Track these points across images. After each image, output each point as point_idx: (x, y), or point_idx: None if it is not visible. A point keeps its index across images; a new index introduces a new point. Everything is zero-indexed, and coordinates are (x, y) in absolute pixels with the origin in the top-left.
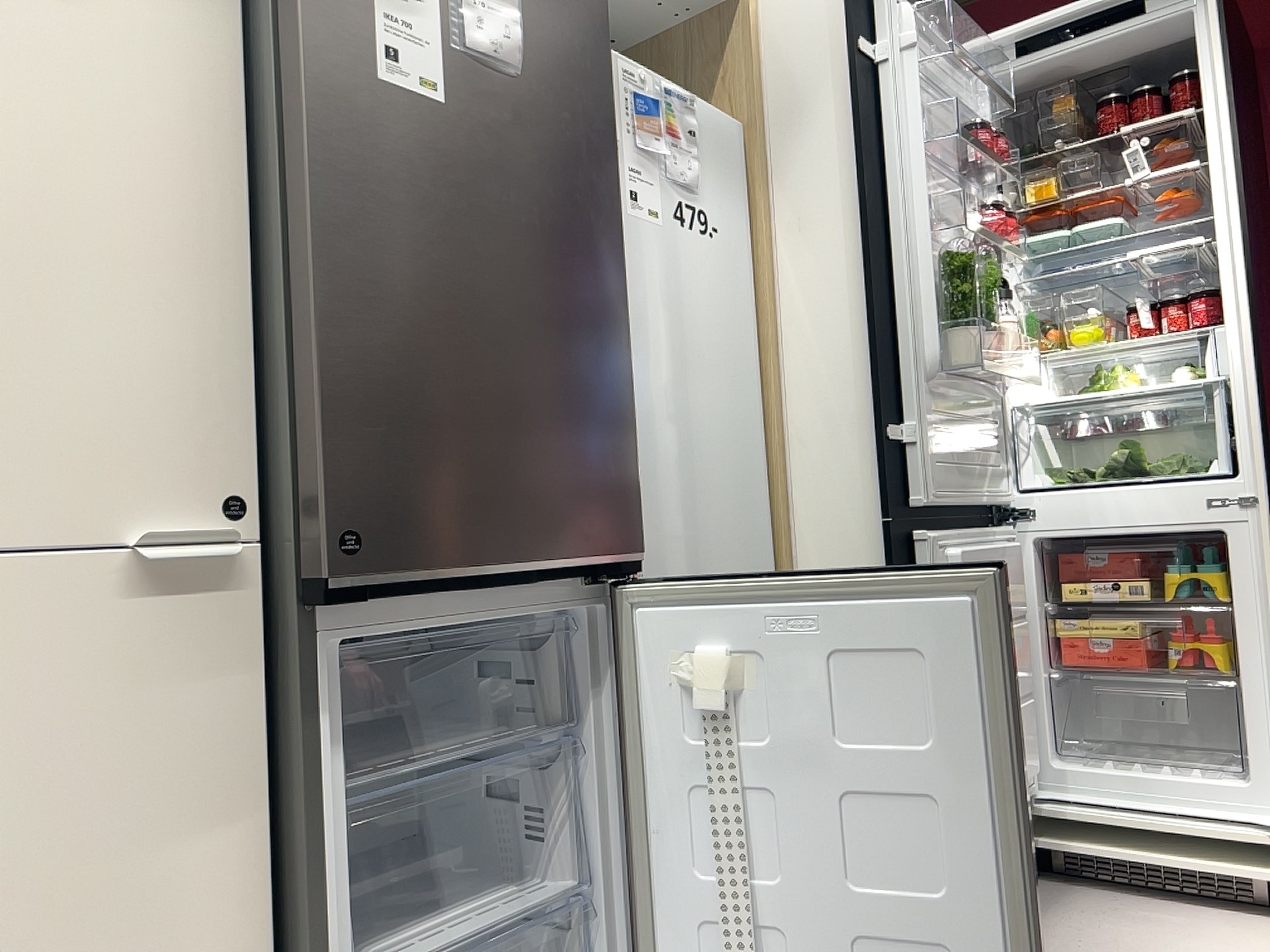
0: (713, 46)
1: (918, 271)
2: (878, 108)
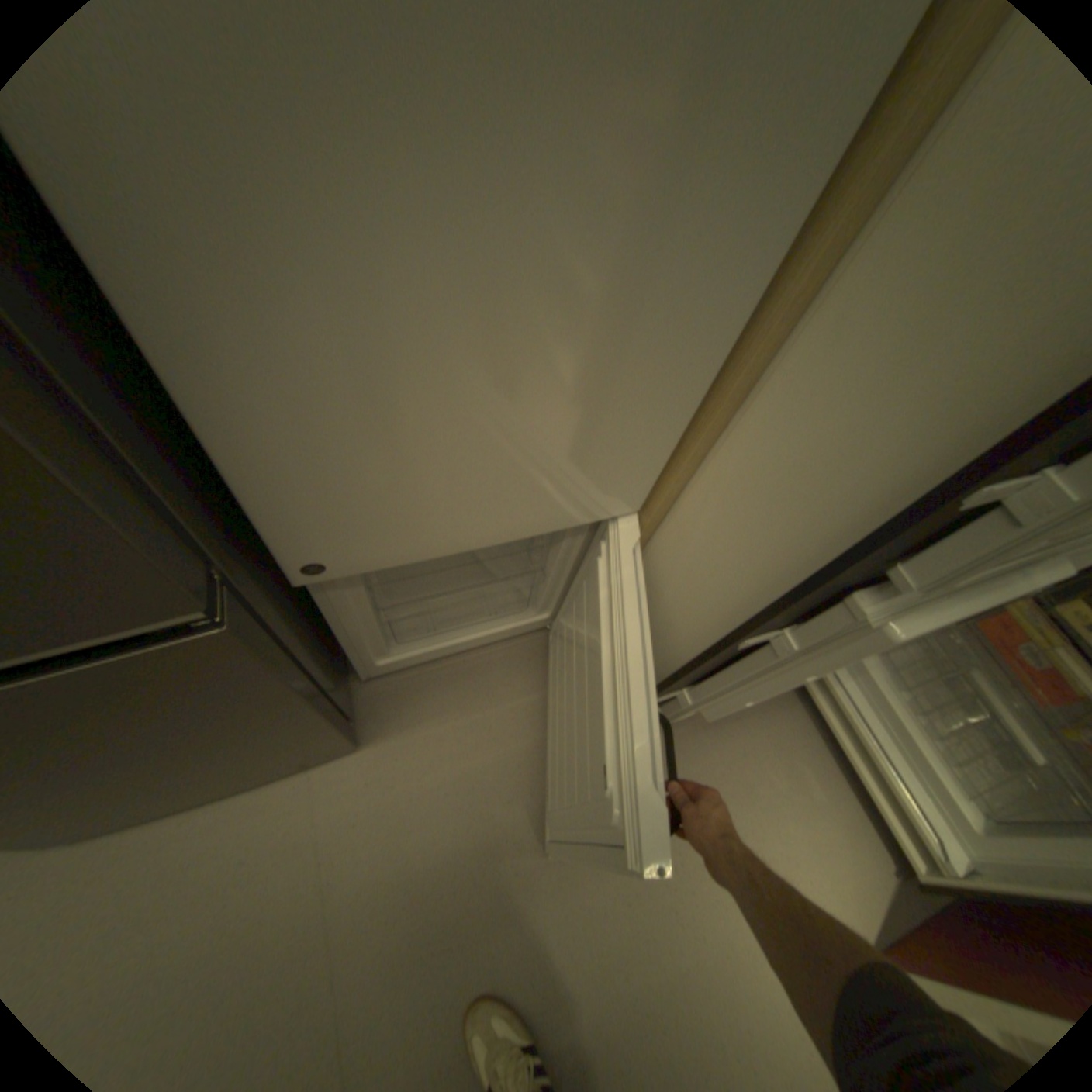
0: None
1: None
2: None
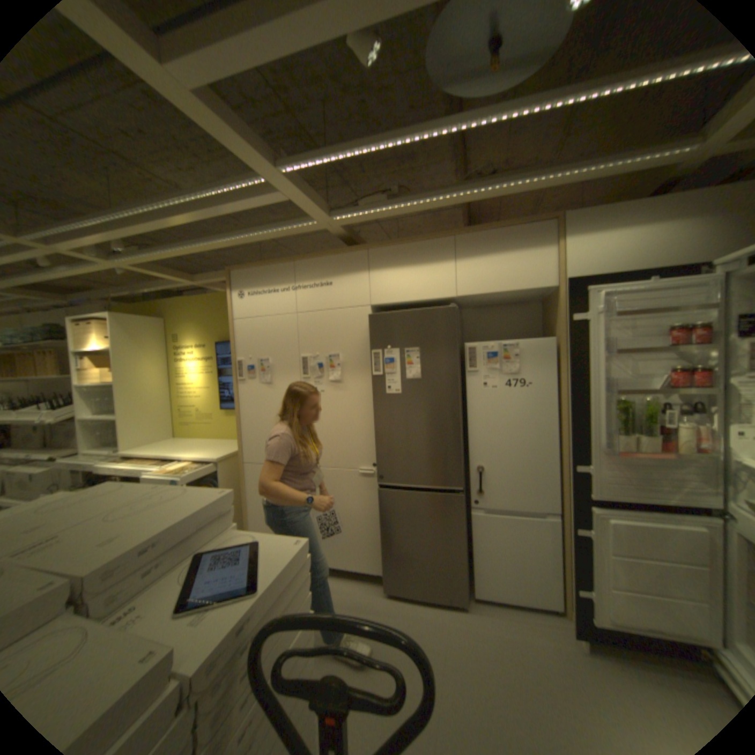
0: (557, 303)
1: (602, 408)
2: (588, 340)
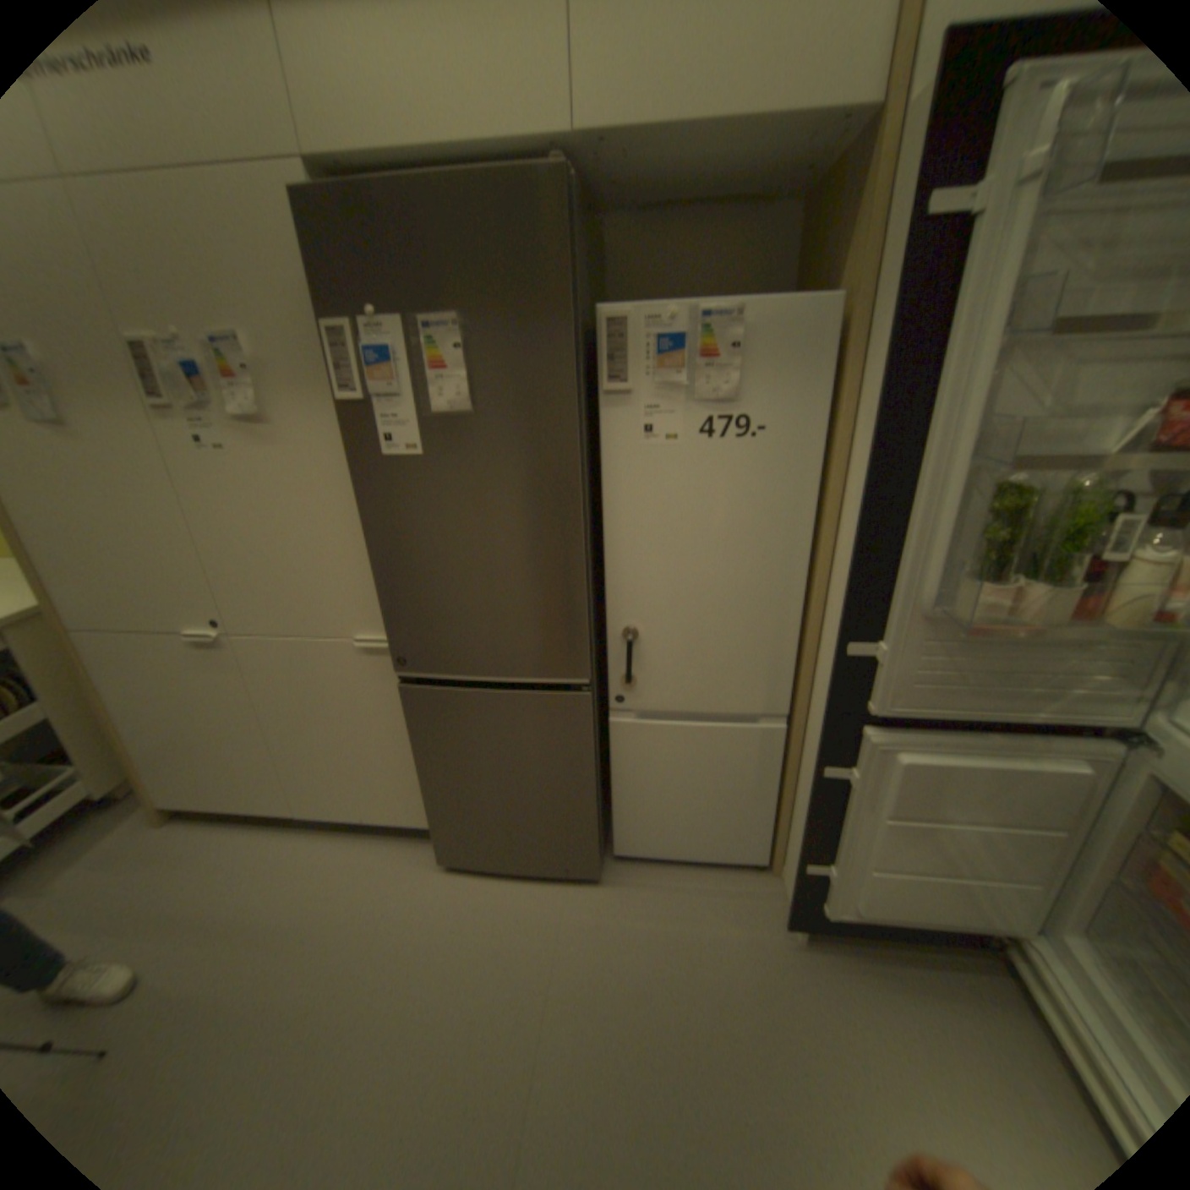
0: (862, 177)
1: (946, 502)
2: (952, 288)
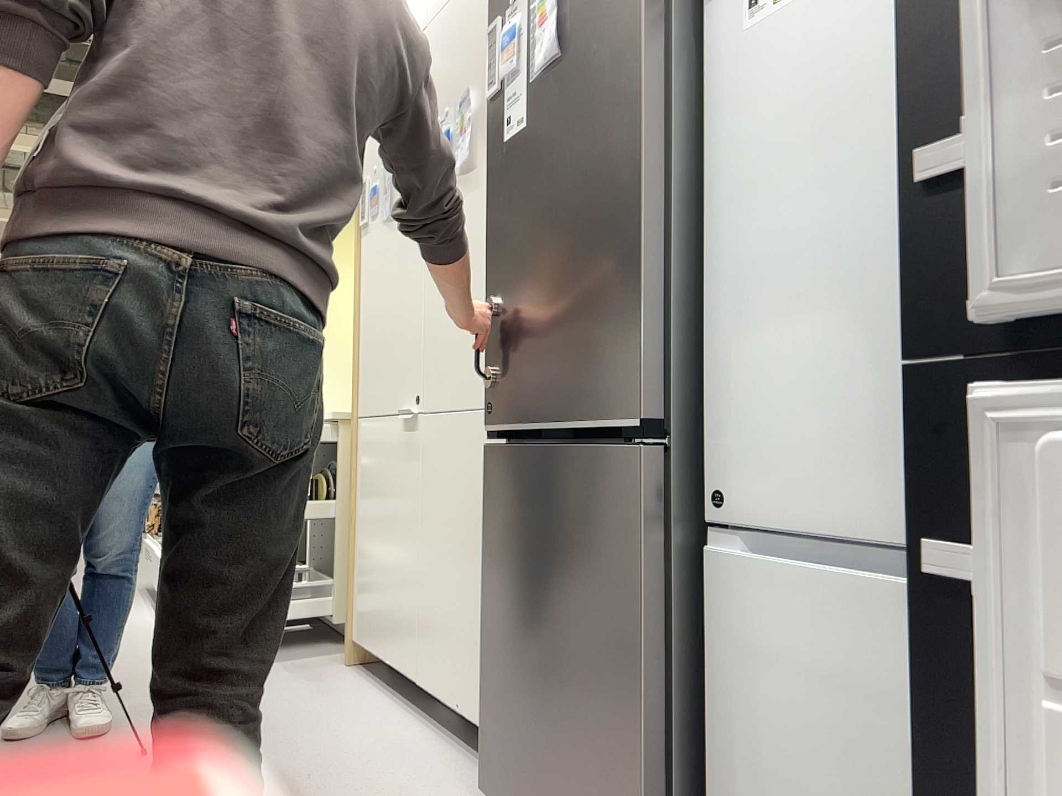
0: None
1: None
2: None
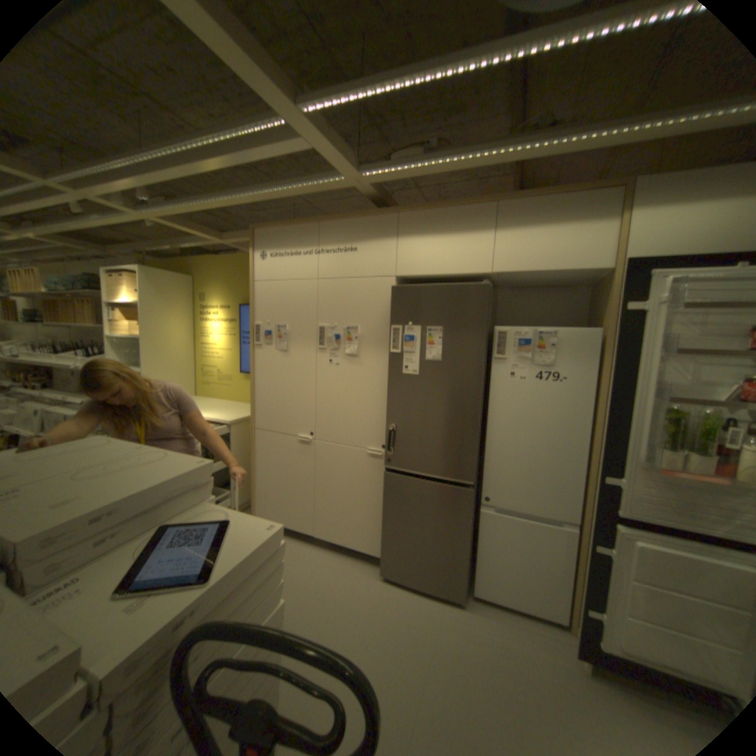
0: (610, 288)
1: (648, 415)
2: (641, 334)
